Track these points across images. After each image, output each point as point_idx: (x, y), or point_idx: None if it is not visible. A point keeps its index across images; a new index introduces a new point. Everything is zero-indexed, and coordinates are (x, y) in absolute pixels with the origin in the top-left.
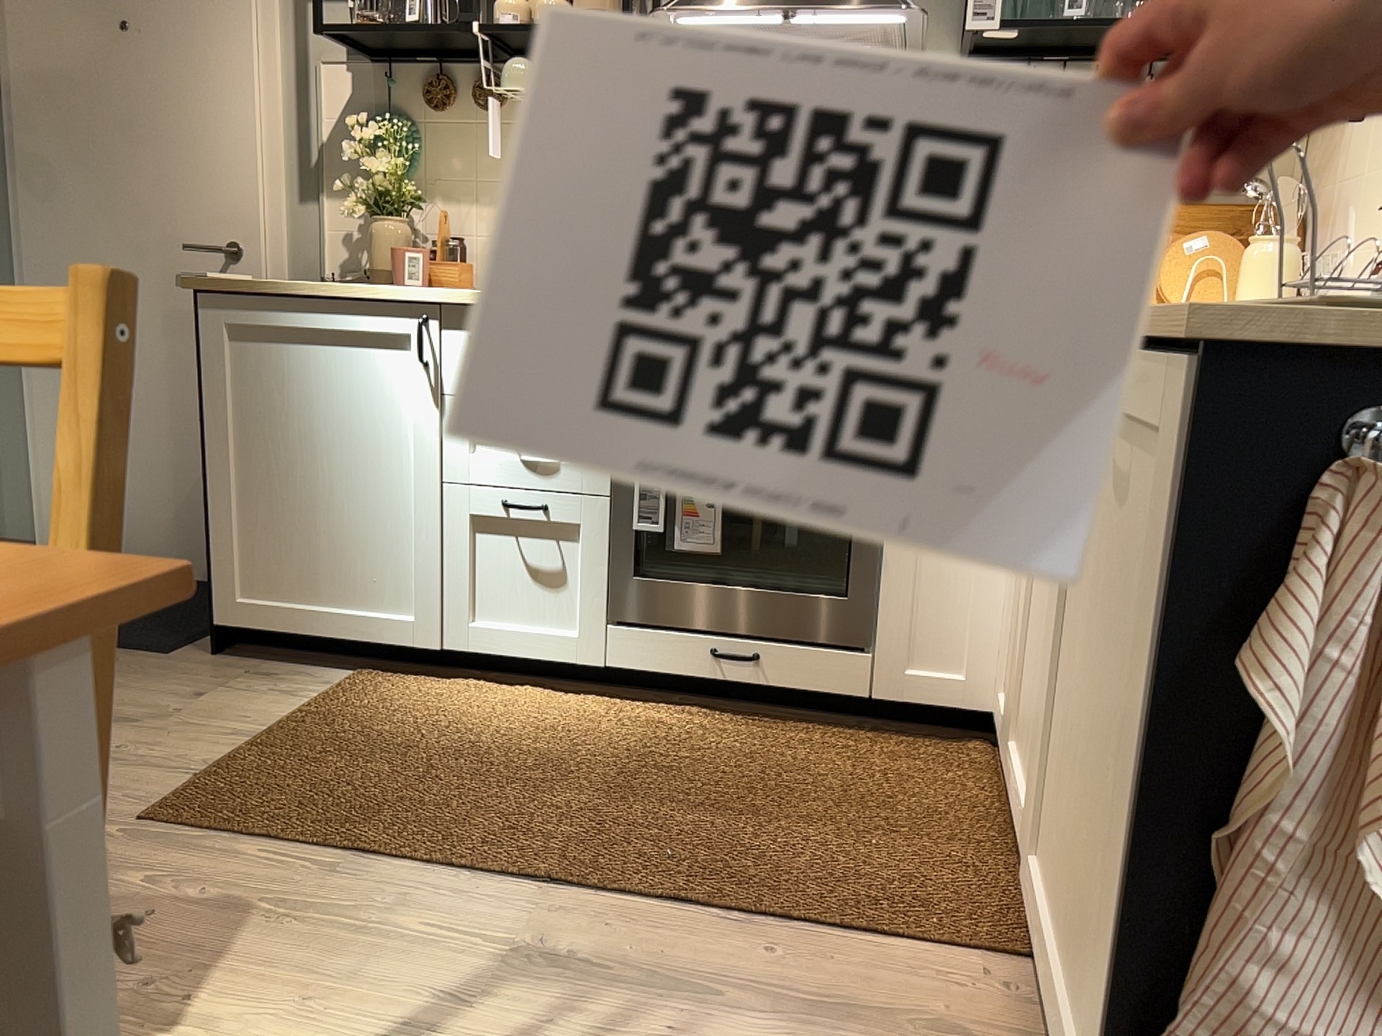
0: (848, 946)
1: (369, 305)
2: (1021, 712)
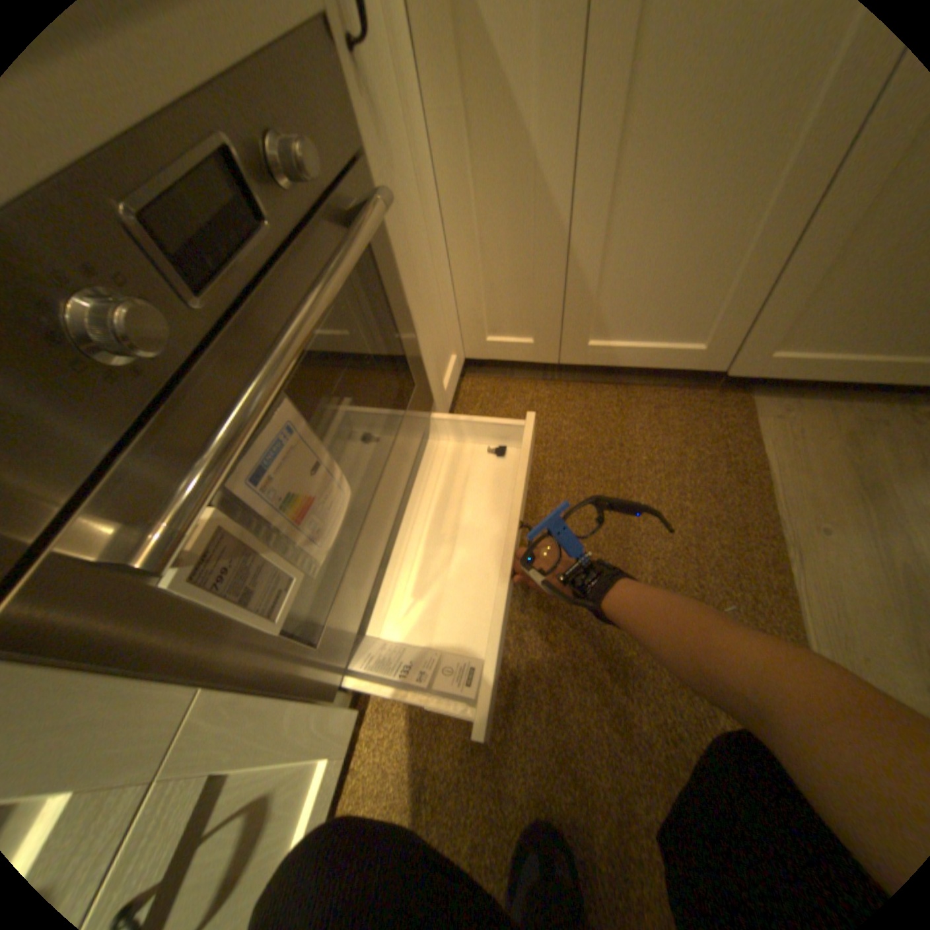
0: (800, 483)
1: None
2: (608, 312)
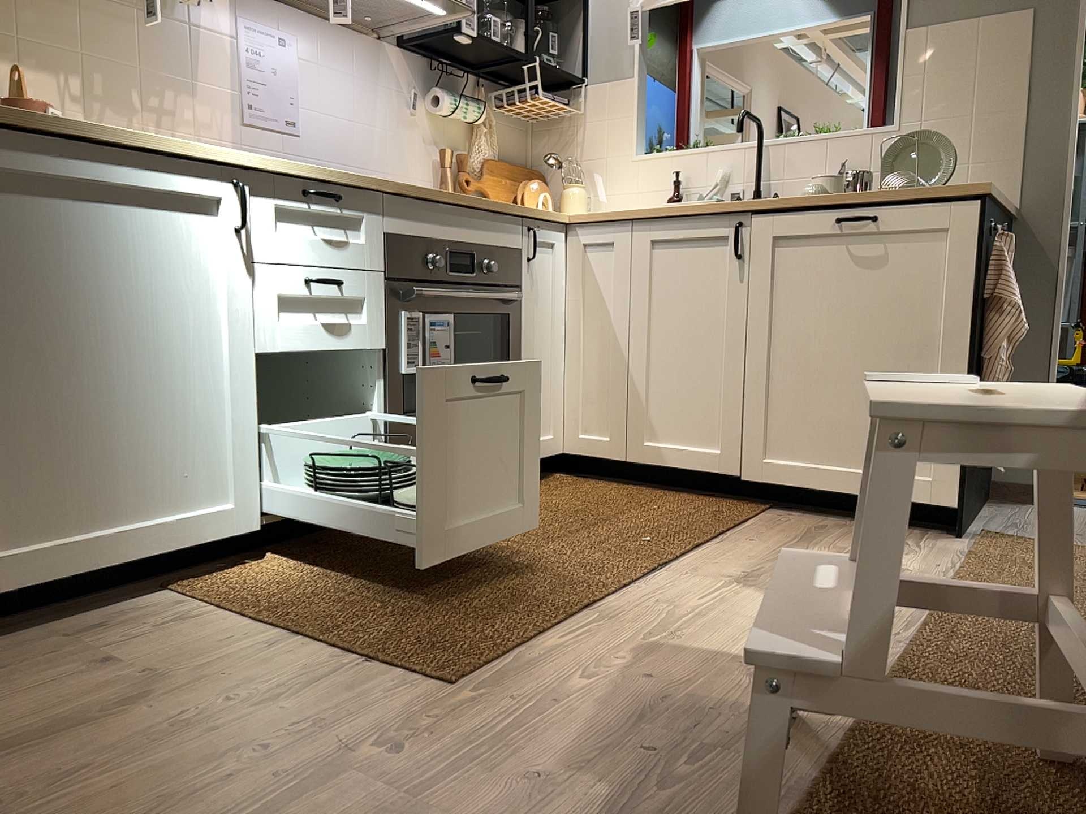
0: (755, 525)
1: (175, 159)
2: (657, 420)
